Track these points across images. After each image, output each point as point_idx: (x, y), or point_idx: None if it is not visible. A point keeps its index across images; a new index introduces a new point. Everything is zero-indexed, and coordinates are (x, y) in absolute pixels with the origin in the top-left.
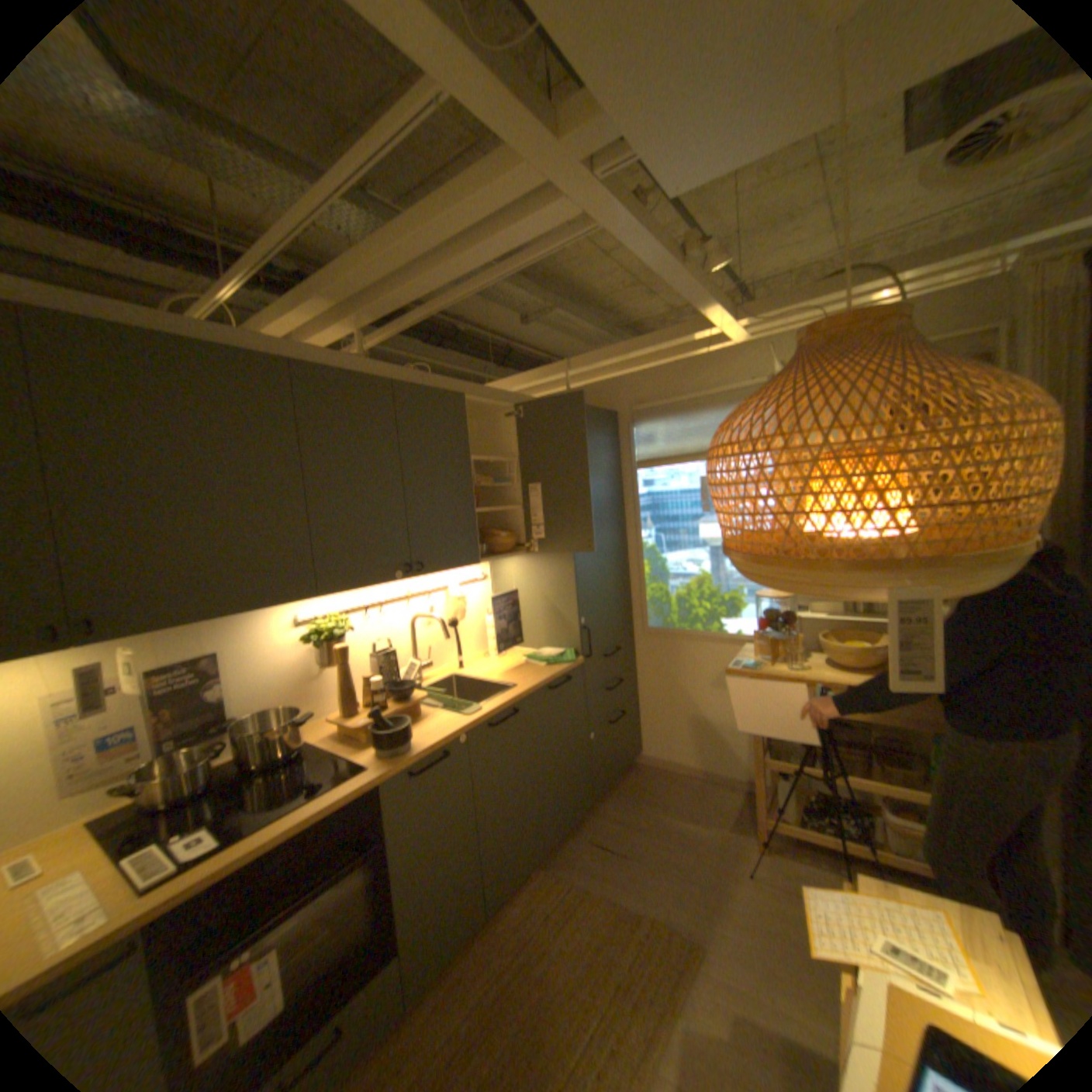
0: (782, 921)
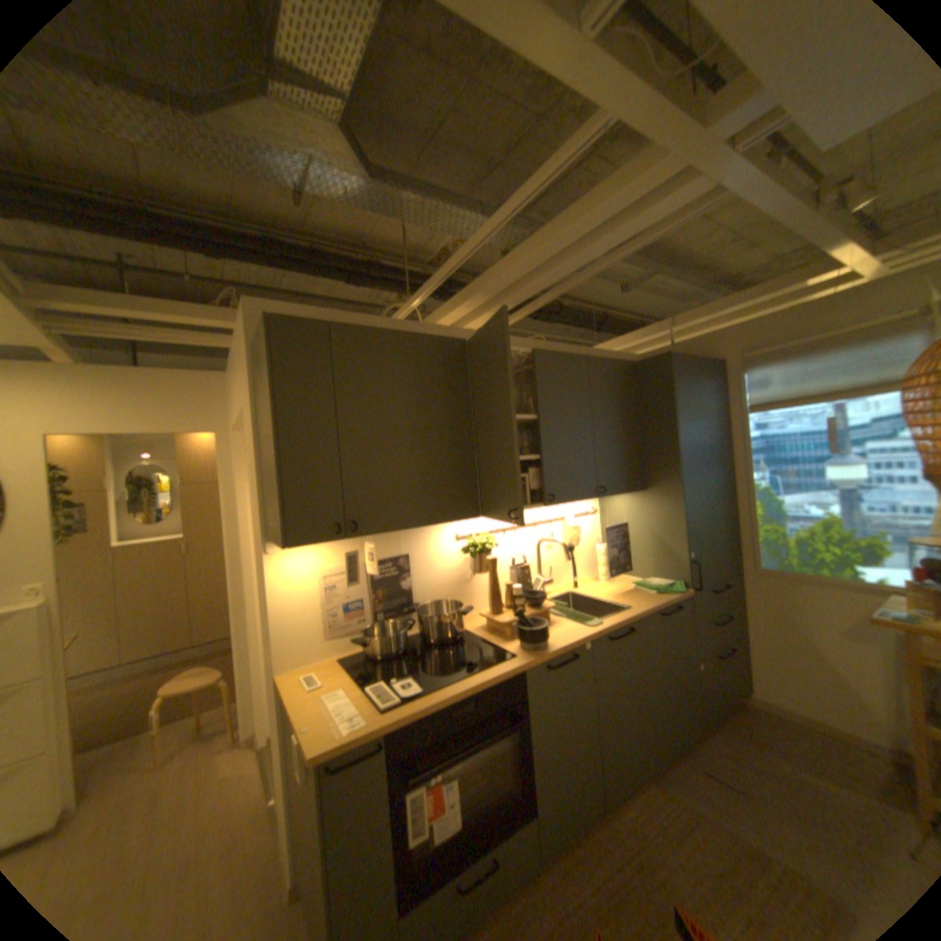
0: None
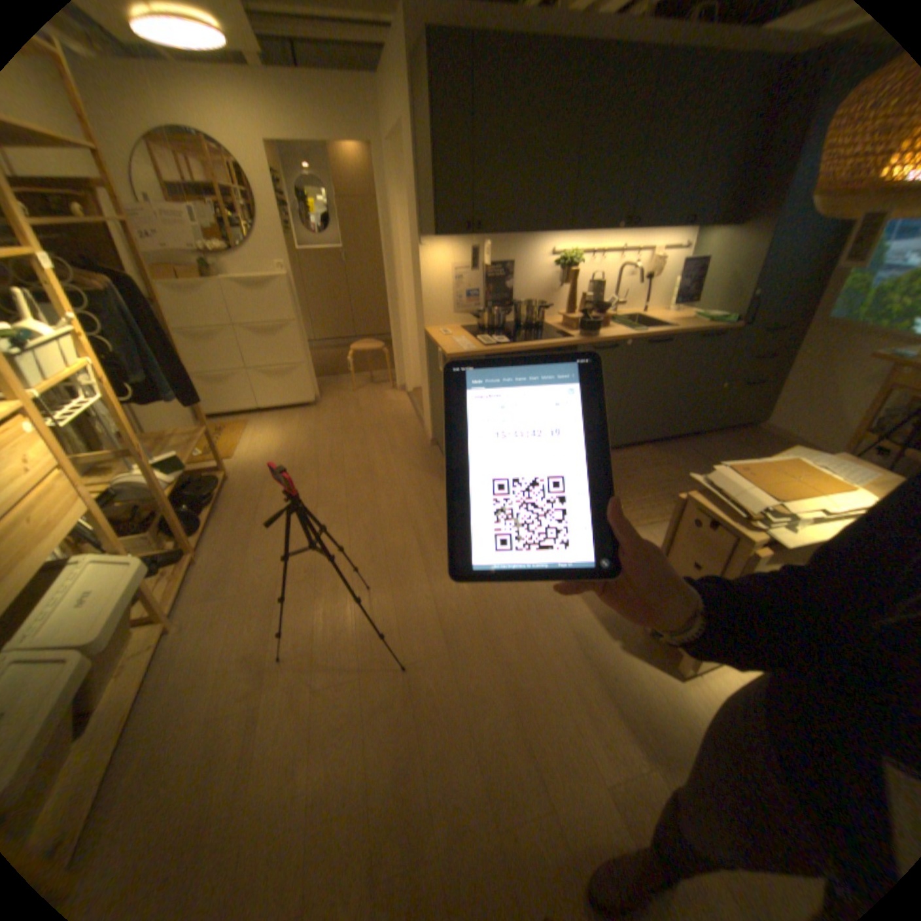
0: None
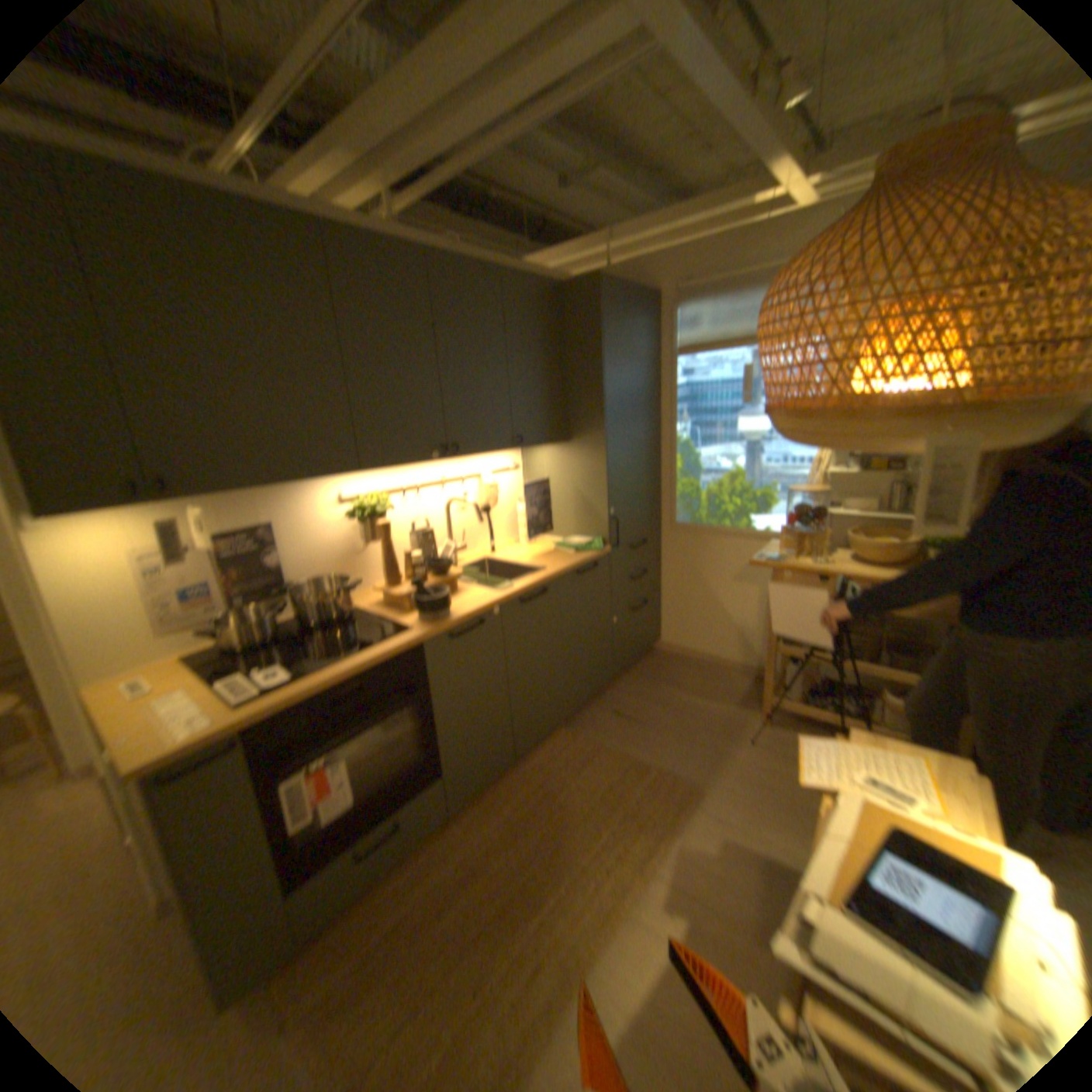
0: (775, 777)
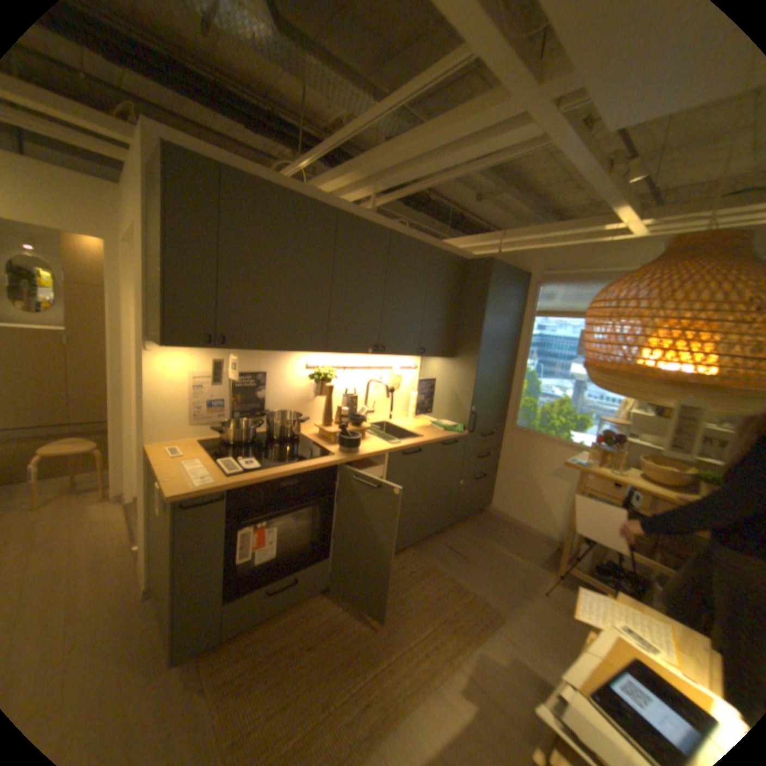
0: (560, 624)
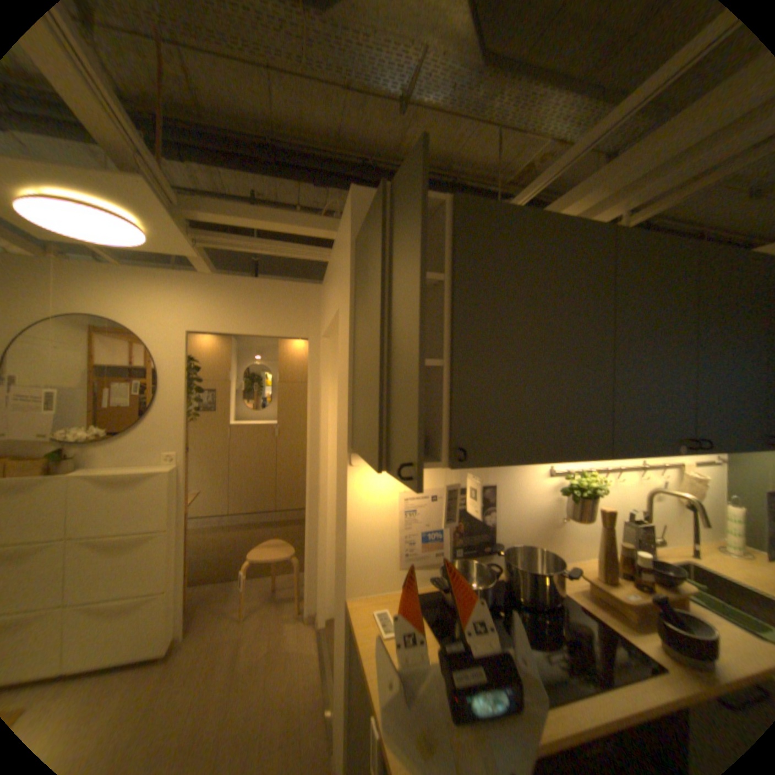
0: None
